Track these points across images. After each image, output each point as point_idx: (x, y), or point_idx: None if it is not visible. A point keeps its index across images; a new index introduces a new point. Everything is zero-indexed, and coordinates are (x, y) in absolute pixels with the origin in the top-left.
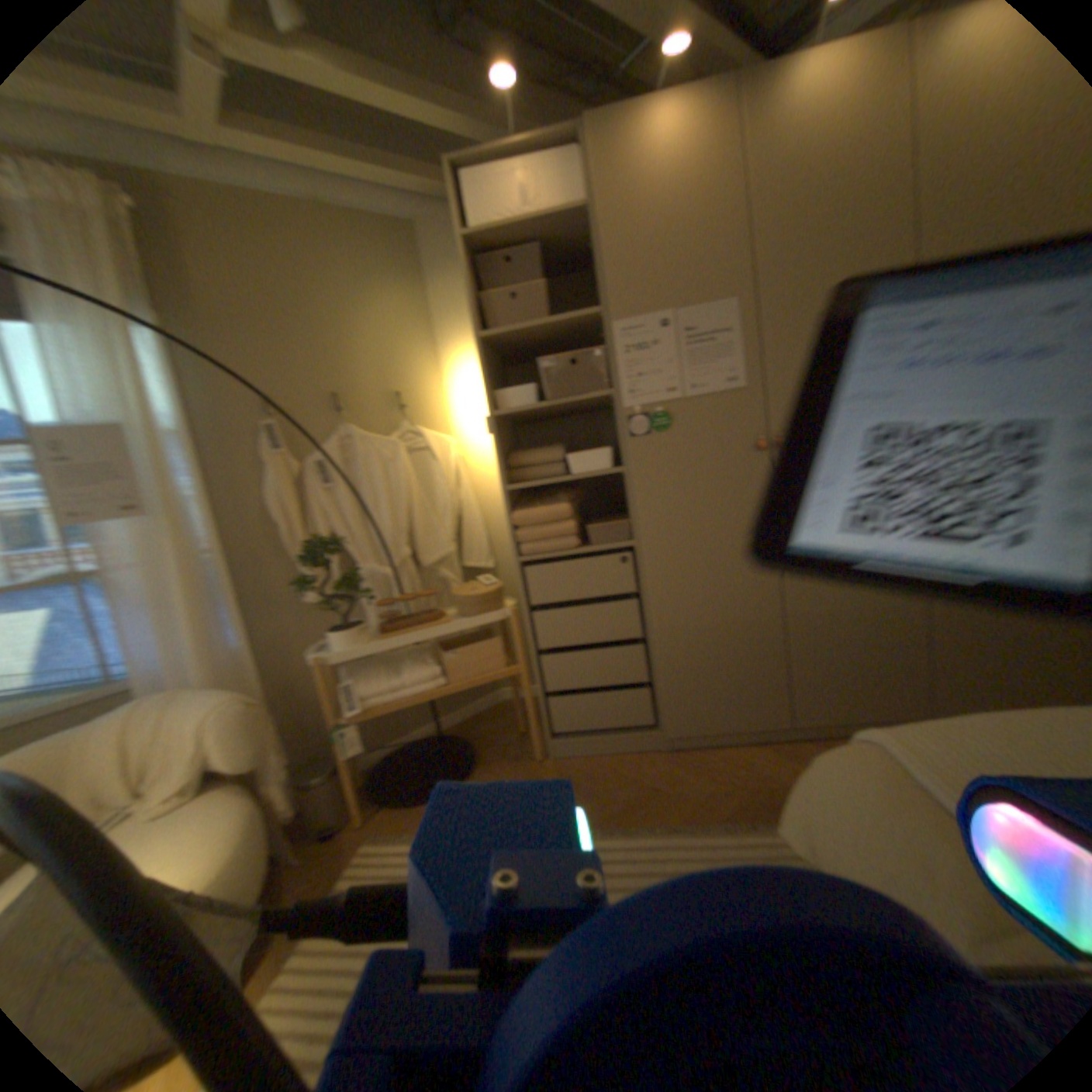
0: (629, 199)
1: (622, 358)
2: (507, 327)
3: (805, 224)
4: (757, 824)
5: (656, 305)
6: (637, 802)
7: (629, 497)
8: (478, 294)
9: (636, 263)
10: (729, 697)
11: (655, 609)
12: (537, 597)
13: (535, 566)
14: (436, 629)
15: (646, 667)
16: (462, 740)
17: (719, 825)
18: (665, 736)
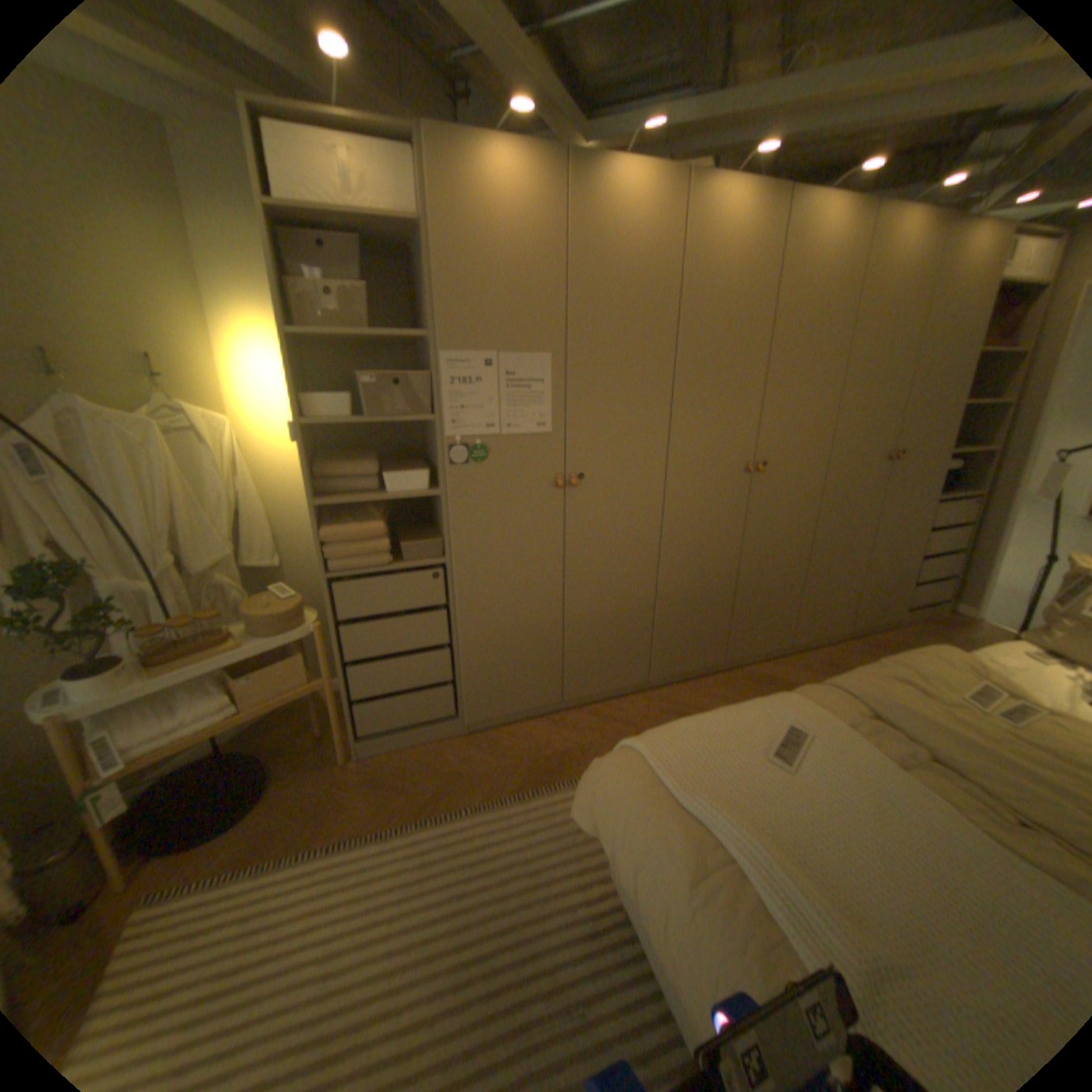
0: (462, 234)
1: (446, 390)
2: (318, 327)
3: (606, 307)
4: (539, 790)
5: (482, 347)
6: (443, 791)
7: (445, 521)
8: (279, 275)
9: (466, 300)
10: (518, 687)
11: (462, 621)
12: (345, 615)
13: (341, 582)
14: (224, 659)
15: (451, 670)
16: (244, 758)
17: (511, 797)
18: (464, 725)
